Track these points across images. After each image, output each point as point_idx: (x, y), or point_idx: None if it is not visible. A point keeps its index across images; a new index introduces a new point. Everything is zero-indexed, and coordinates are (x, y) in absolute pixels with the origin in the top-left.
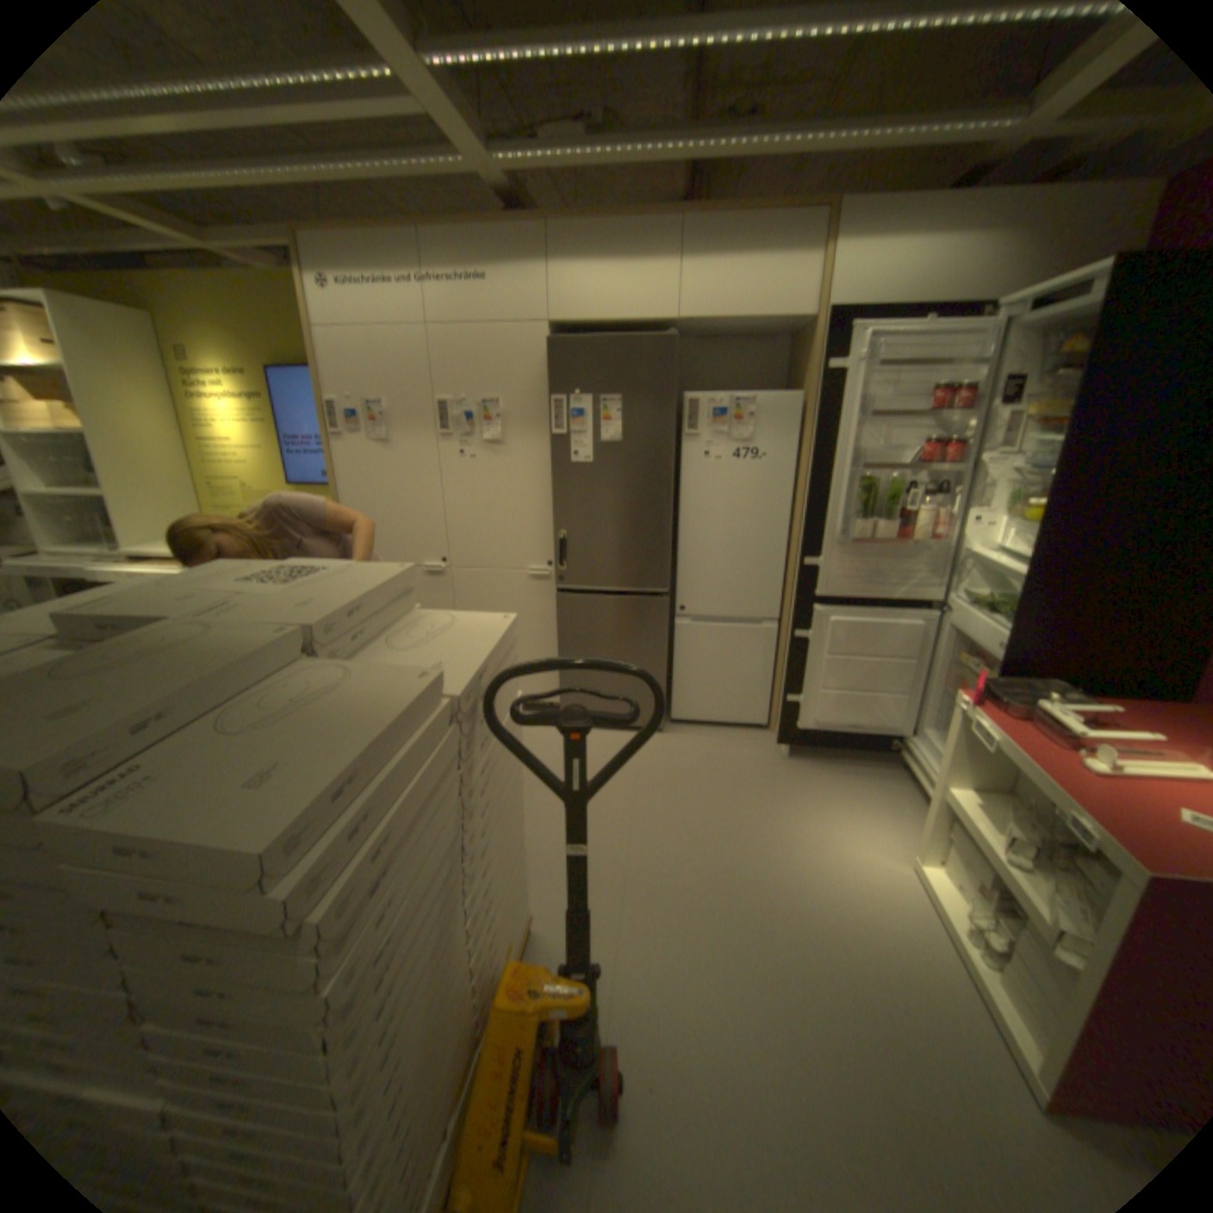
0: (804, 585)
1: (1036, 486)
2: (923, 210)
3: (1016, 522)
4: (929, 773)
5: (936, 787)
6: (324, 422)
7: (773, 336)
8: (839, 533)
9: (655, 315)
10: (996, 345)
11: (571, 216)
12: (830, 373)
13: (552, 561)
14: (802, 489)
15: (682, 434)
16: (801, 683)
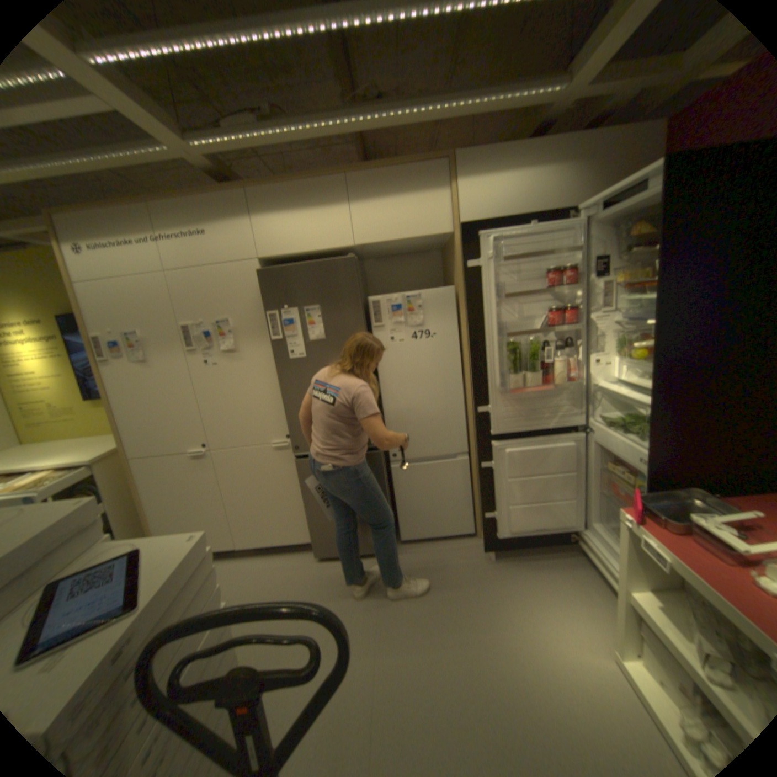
0: (481, 427)
1: (635, 333)
2: (512, 154)
3: (625, 360)
4: (605, 563)
5: (614, 576)
6: (93, 353)
7: (429, 251)
8: (499, 386)
9: (337, 245)
10: (582, 237)
11: (262, 183)
12: (470, 270)
13: (289, 434)
14: (467, 355)
15: (372, 326)
16: (493, 502)
